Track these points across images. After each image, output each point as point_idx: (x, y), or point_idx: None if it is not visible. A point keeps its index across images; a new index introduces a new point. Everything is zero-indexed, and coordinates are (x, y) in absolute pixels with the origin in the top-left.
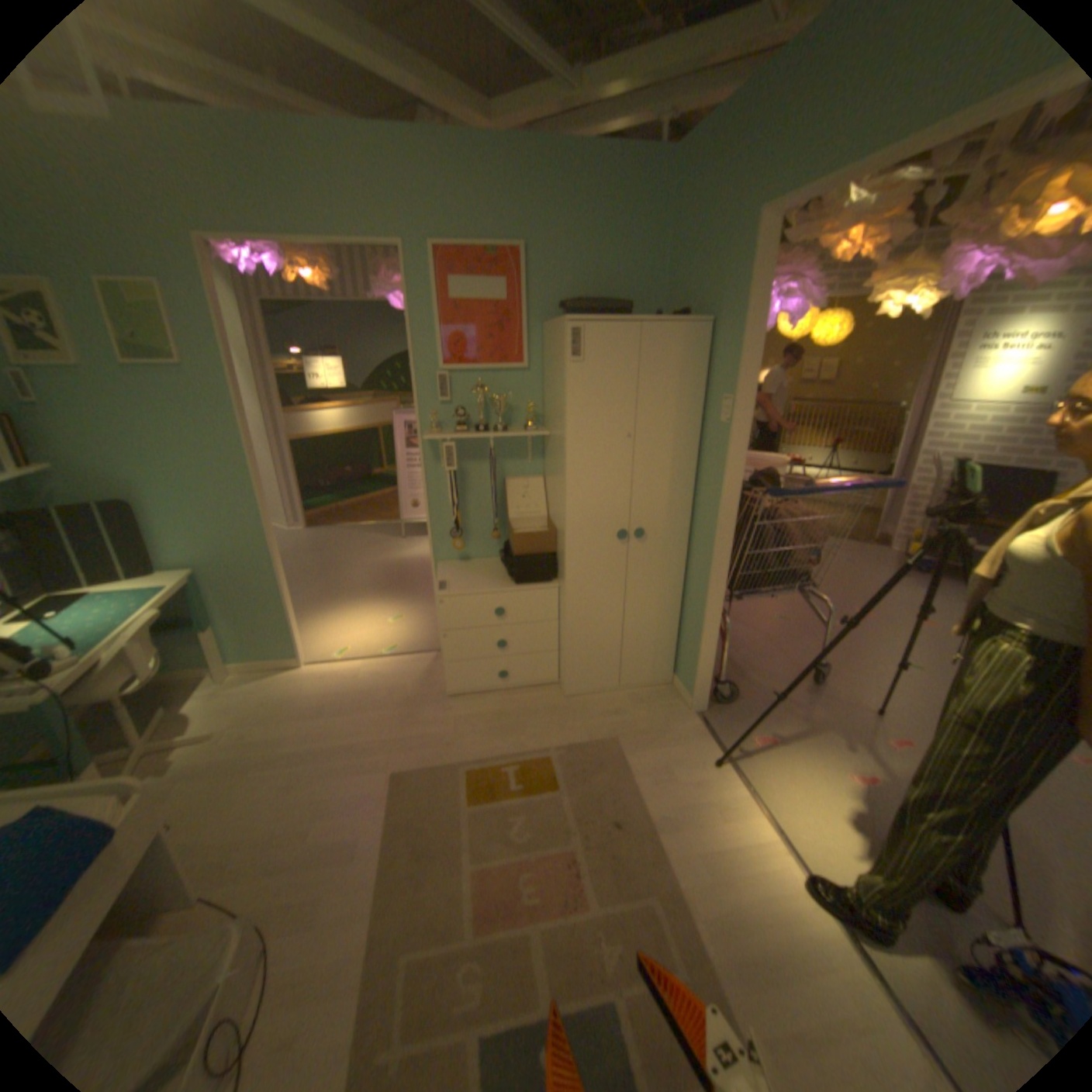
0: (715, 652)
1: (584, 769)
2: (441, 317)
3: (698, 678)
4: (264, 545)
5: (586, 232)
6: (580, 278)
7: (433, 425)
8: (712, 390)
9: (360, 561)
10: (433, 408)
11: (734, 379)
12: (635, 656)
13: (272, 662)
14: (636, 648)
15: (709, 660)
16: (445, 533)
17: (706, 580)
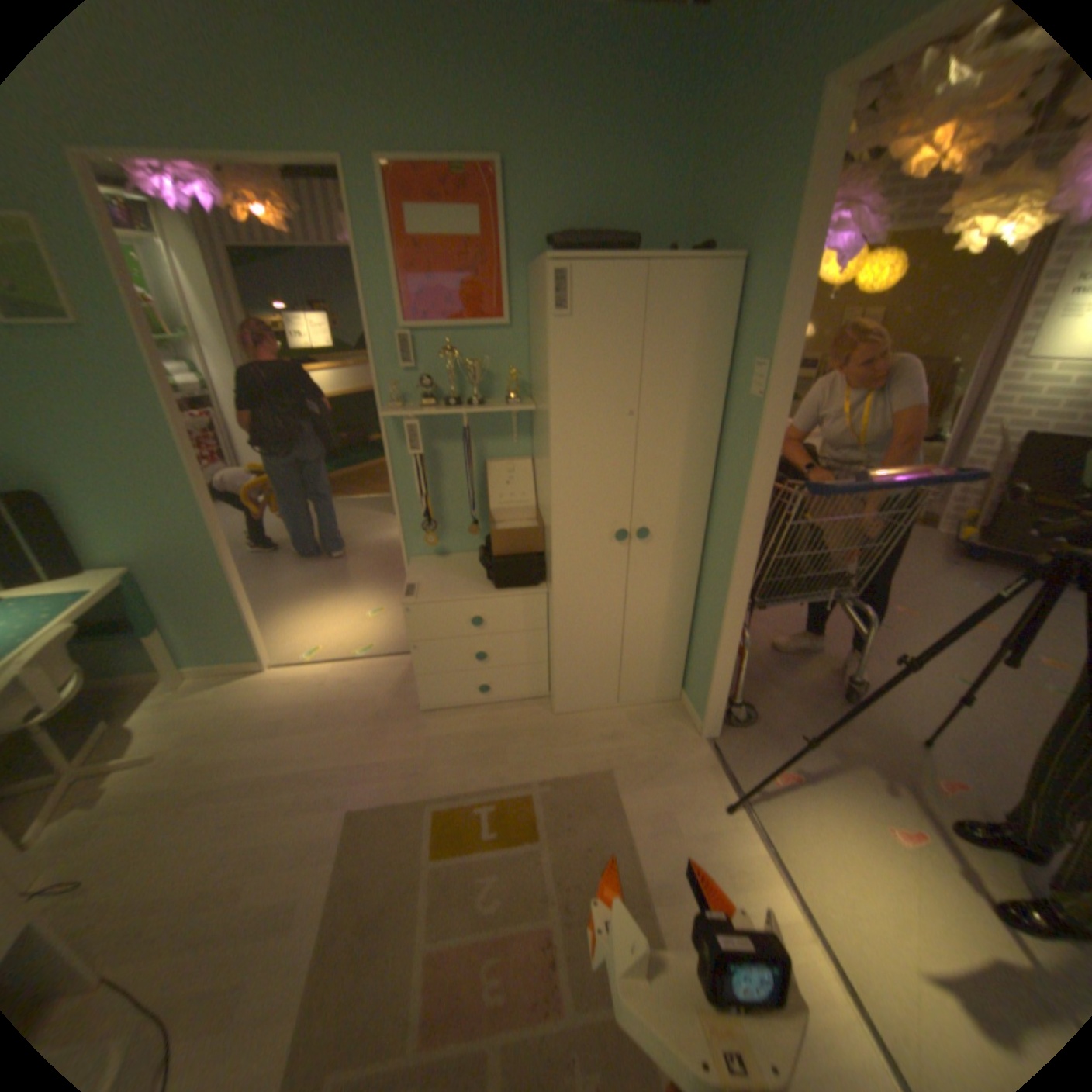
0: (732, 673)
1: (570, 812)
2: (397, 256)
3: (711, 702)
4: (206, 538)
5: (582, 137)
6: (574, 202)
7: (395, 395)
8: (742, 351)
9: (344, 539)
10: (394, 373)
11: (772, 337)
12: (637, 670)
13: (231, 664)
14: (638, 661)
15: (724, 682)
16: (417, 523)
17: (725, 591)
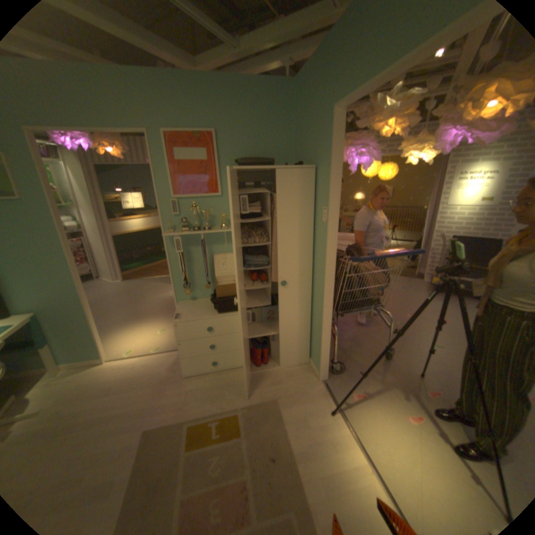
0: (330, 347)
1: (256, 421)
2: (171, 169)
3: (321, 361)
4: (77, 296)
5: (249, 123)
6: (247, 147)
7: (171, 227)
8: (318, 204)
9: (148, 298)
10: (170, 217)
11: (327, 198)
12: (287, 349)
13: (86, 361)
14: (287, 345)
15: (326, 351)
16: (181, 285)
17: (322, 307)
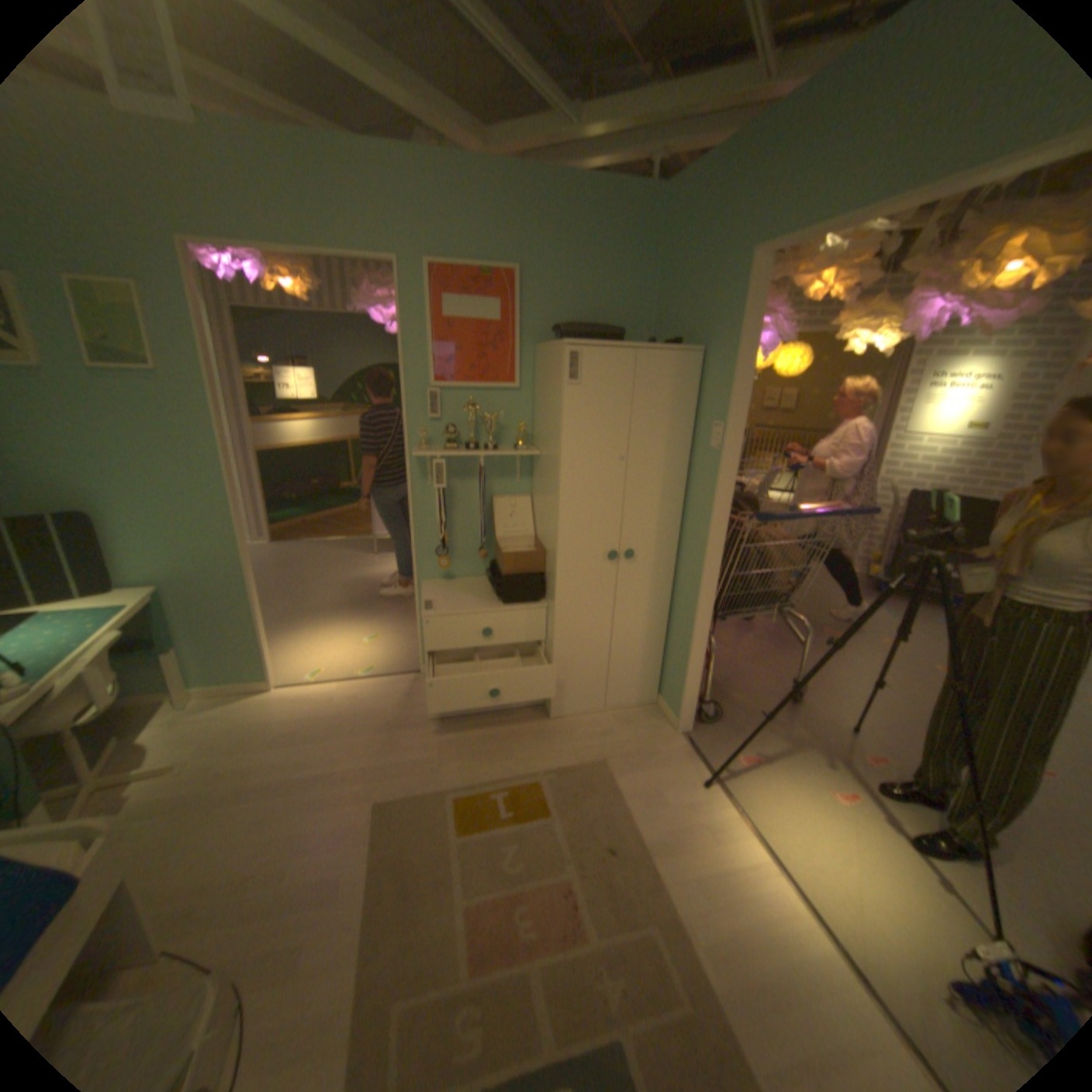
0: (701, 673)
1: (574, 794)
2: (435, 334)
3: (685, 699)
4: (237, 562)
5: (580, 260)
6: (572, 303)
7: (422, 442)
8: (702, 417)
9: (330, 578)
10: (422, 424)
11: (725, 408)
12: (622, 677)
13: (240, 685)
14: (622, 669)
15: (695, 681)
16: (430, 551)
17: (694, 601)
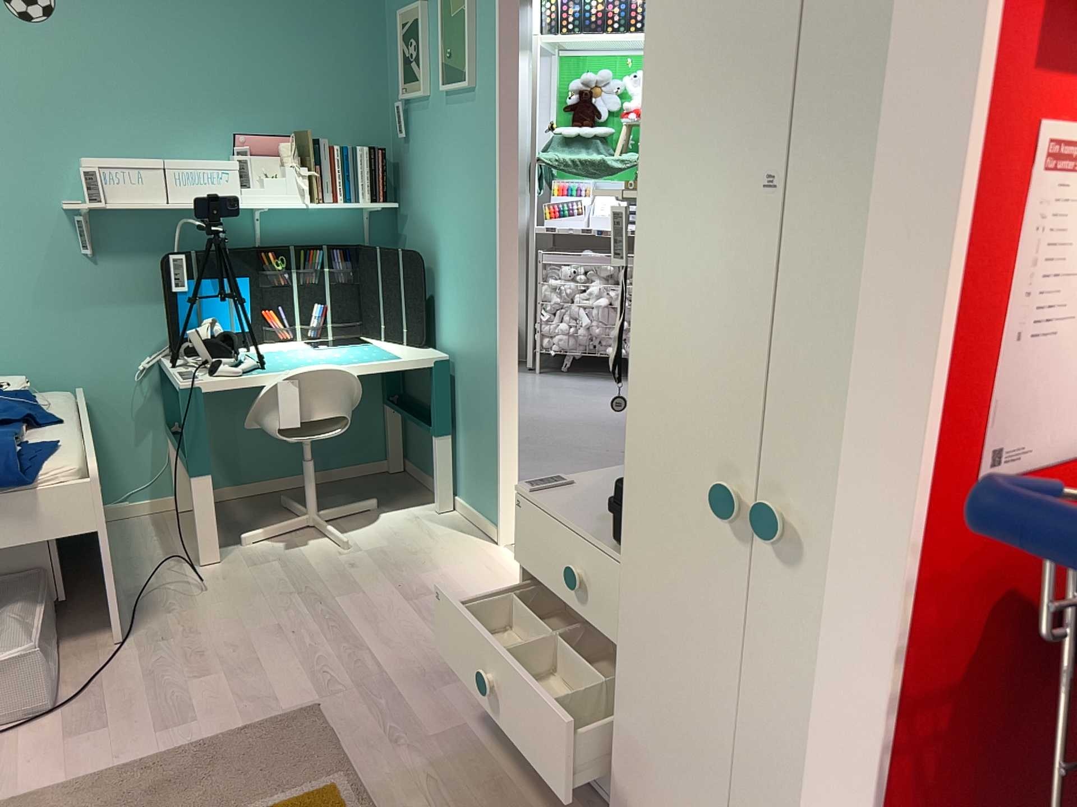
0: None
1: None
2: None
3: None
4: (496, 344)
5: None
6: None
7: None
8: None
9: None
10: None
11: None
12: None
13: (483, 518)
14: None
15: None
16: None
17: None
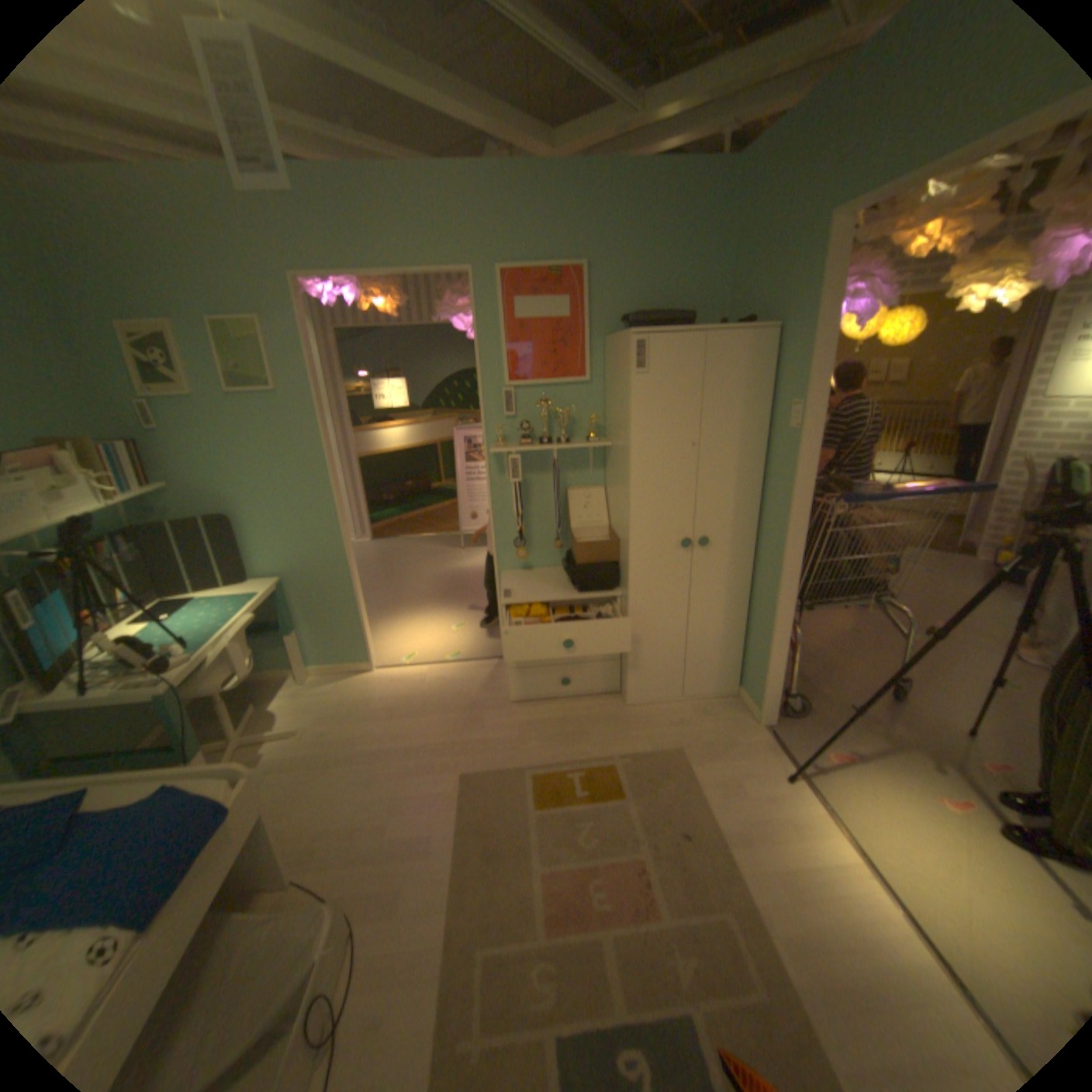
0: (785, 663)
1: (649, 778)
2: (507, 335)
3: (767, 690)
4: (343, 554)
5: (647, 246)
6: (641, 291)
7: (498, 439)
8: (780, 395)
9: (423, 570)
10: (499, 422)
11: (804, 383)
12: (700, 666)
13: (348, 664)
14: (700, 658)
15: (779, 671)
16: (508, 542)
17: (775, 588)
